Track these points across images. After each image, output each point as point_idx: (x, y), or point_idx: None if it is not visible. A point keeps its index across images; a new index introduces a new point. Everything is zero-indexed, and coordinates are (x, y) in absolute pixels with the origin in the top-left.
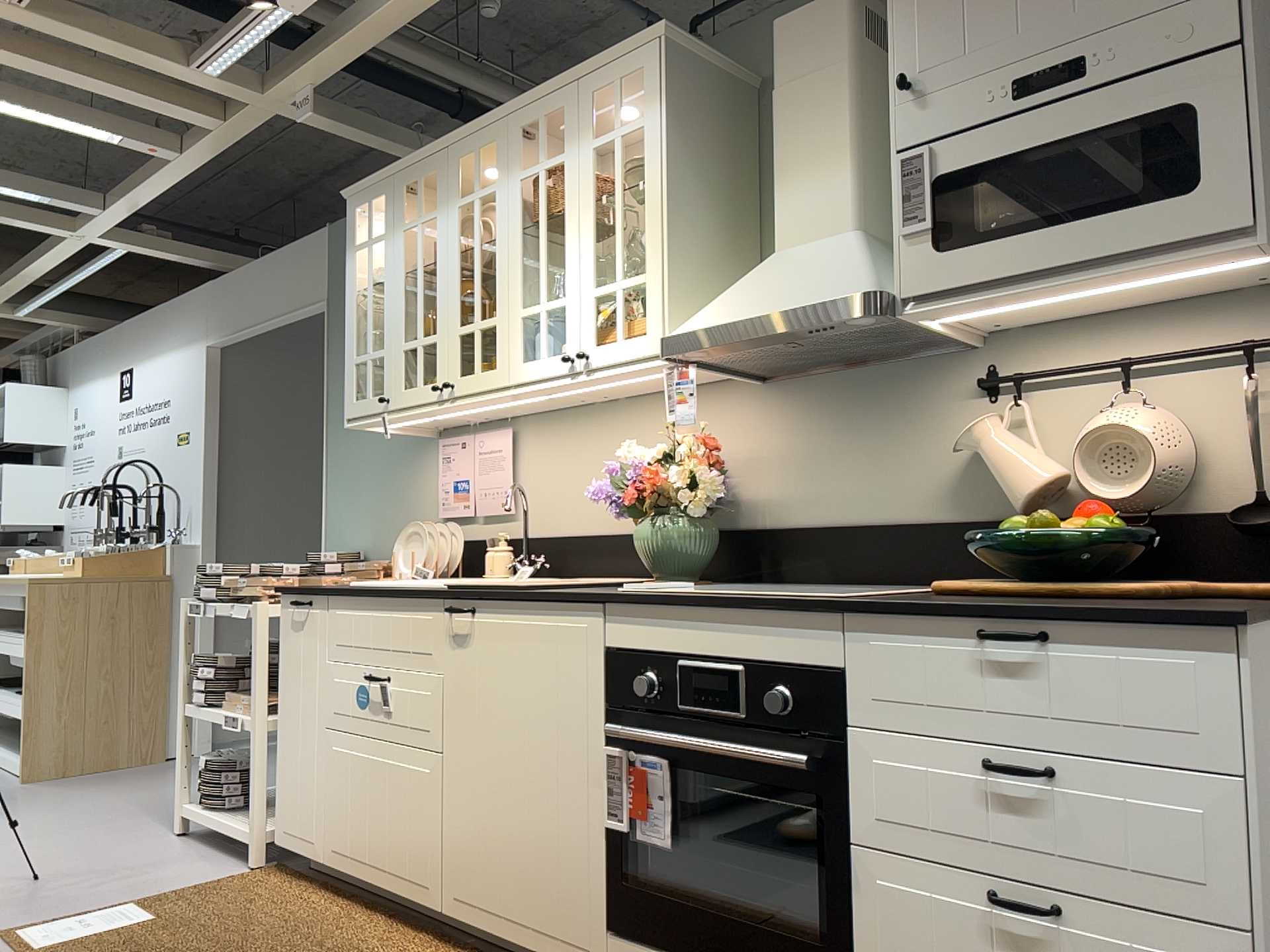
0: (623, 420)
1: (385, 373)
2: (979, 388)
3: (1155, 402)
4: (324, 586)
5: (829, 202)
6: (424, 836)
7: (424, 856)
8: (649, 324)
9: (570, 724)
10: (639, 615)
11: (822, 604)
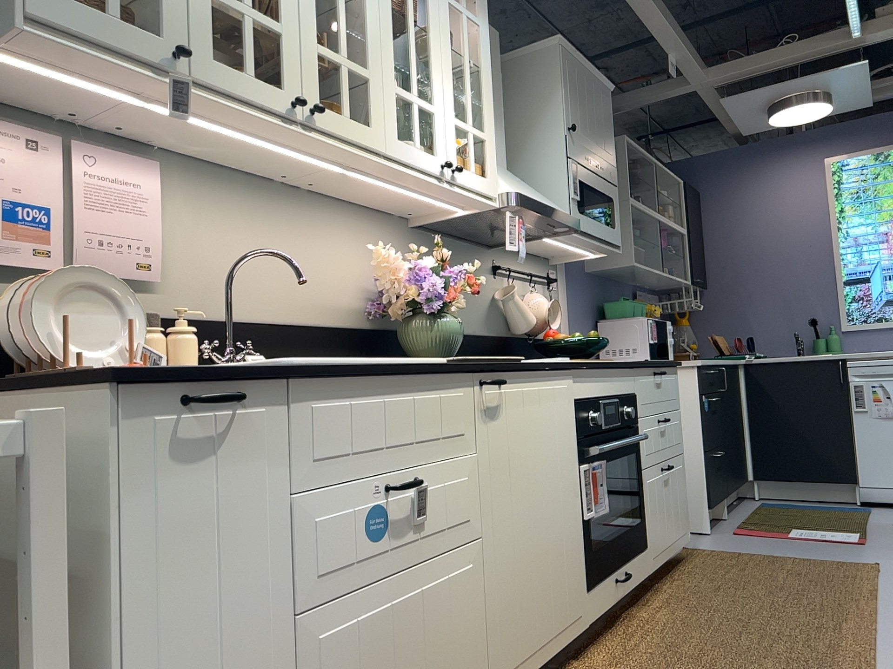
0: (308, 213)
1: (165, 3)
2: (493, 269)
3: (531, 293)
4: (237, 367)
5: (501, 147)
6: (471, 644)
7: (472, 666)
8: (487, 172)
9: (565, 459)
10: (586, 375)
11: (636, 364)
